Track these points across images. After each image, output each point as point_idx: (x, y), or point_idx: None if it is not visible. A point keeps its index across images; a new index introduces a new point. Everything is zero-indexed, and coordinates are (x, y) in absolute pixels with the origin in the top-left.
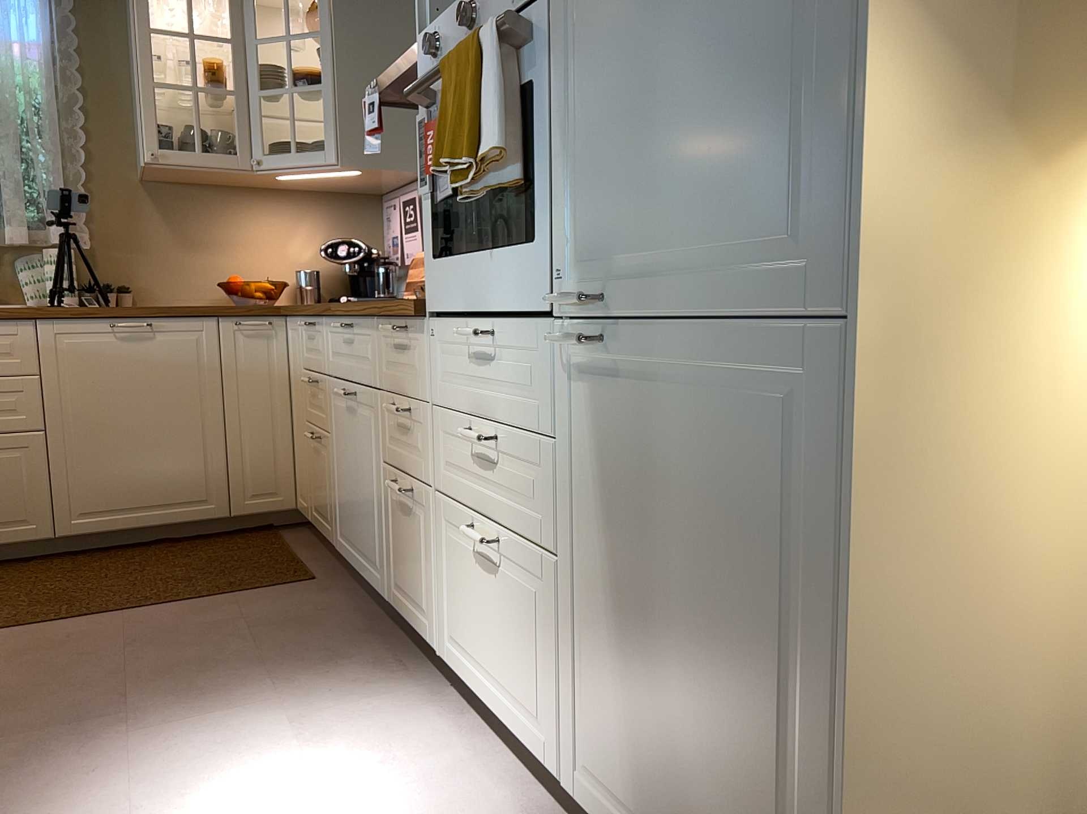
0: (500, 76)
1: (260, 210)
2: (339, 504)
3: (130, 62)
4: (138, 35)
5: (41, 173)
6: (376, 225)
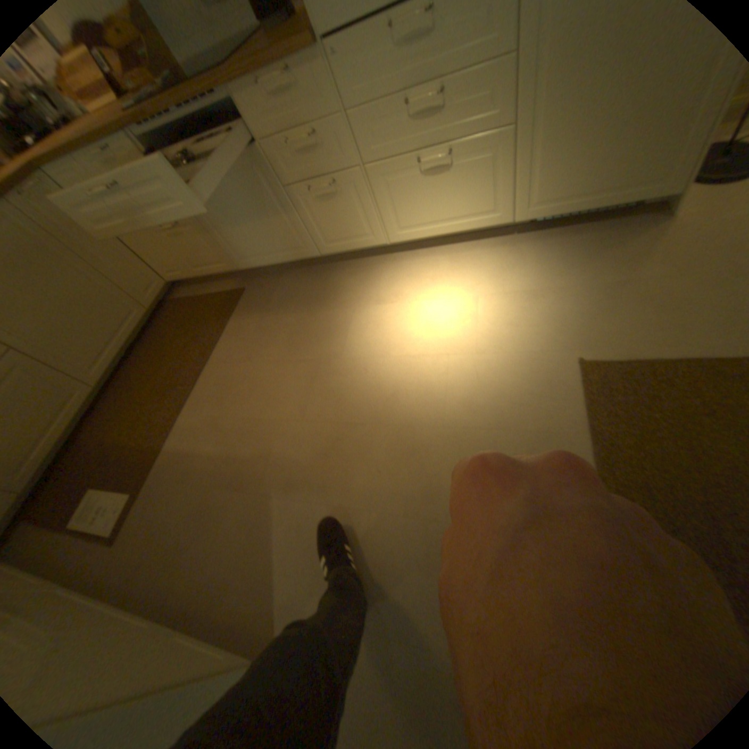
0: None
1: None
2: (231, 245)
3: None
4: None
5: None
6: None
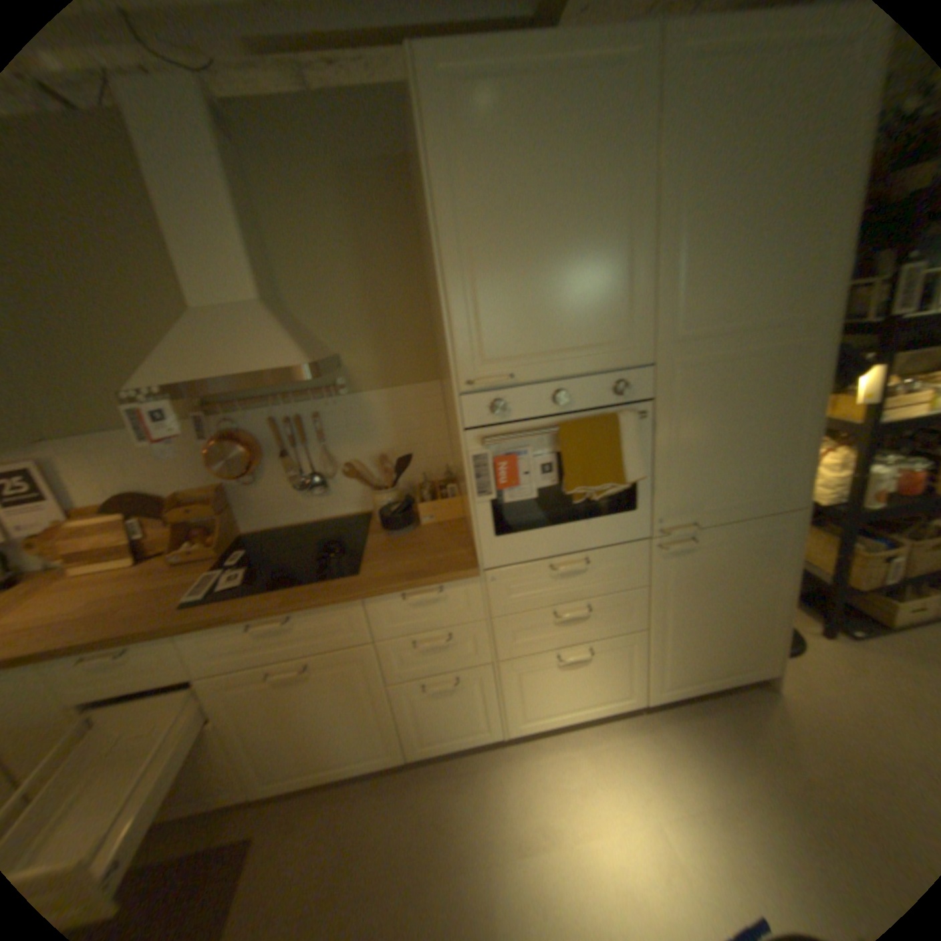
0: (638, 442)
1: None
2: (259, 762)
3: None
4: None
5: None
6: None
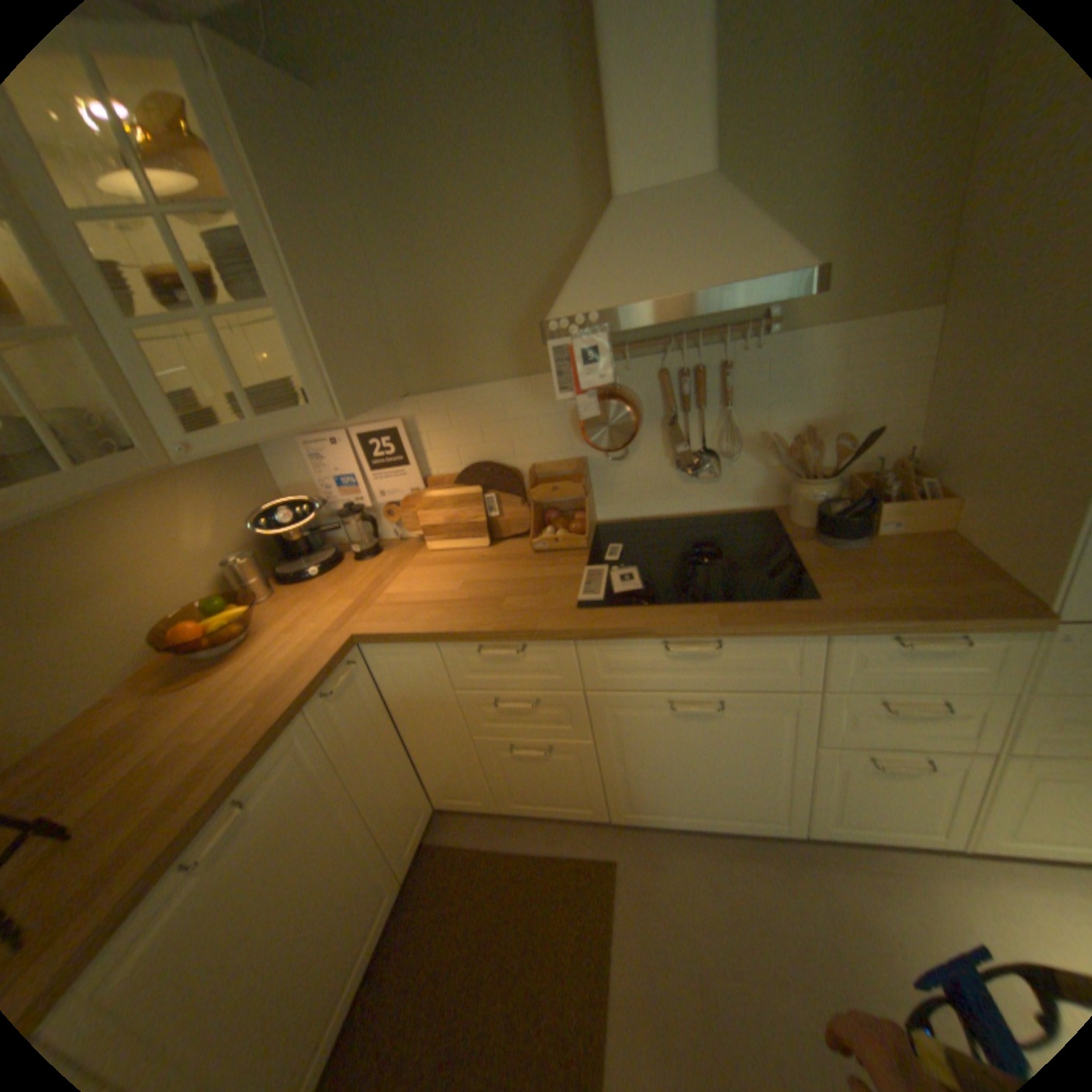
0: None
1: (115, 508)
2: (631, 791)
3: None
4: None
5: None
6: (258, 463)
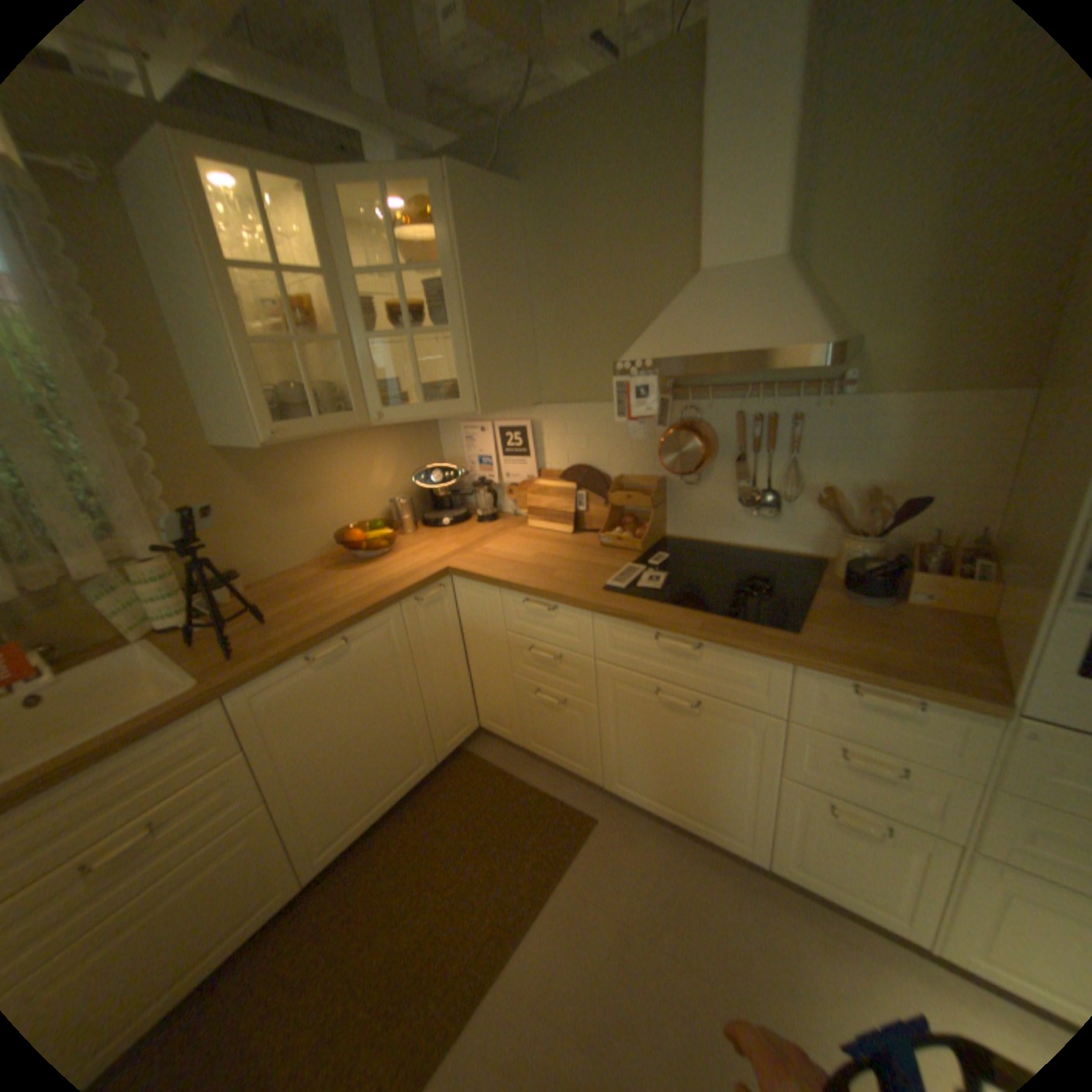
0: None
1: (340, 449)
2: (621, 763)
3: (153, 294)
4: (207, 271)
5: (89, 473)
6: (434, 438)
